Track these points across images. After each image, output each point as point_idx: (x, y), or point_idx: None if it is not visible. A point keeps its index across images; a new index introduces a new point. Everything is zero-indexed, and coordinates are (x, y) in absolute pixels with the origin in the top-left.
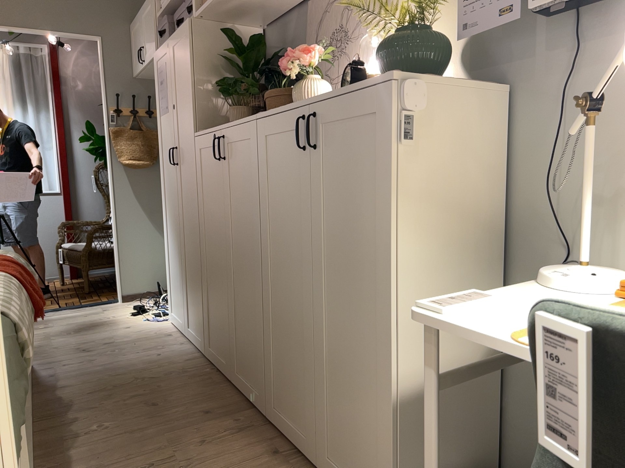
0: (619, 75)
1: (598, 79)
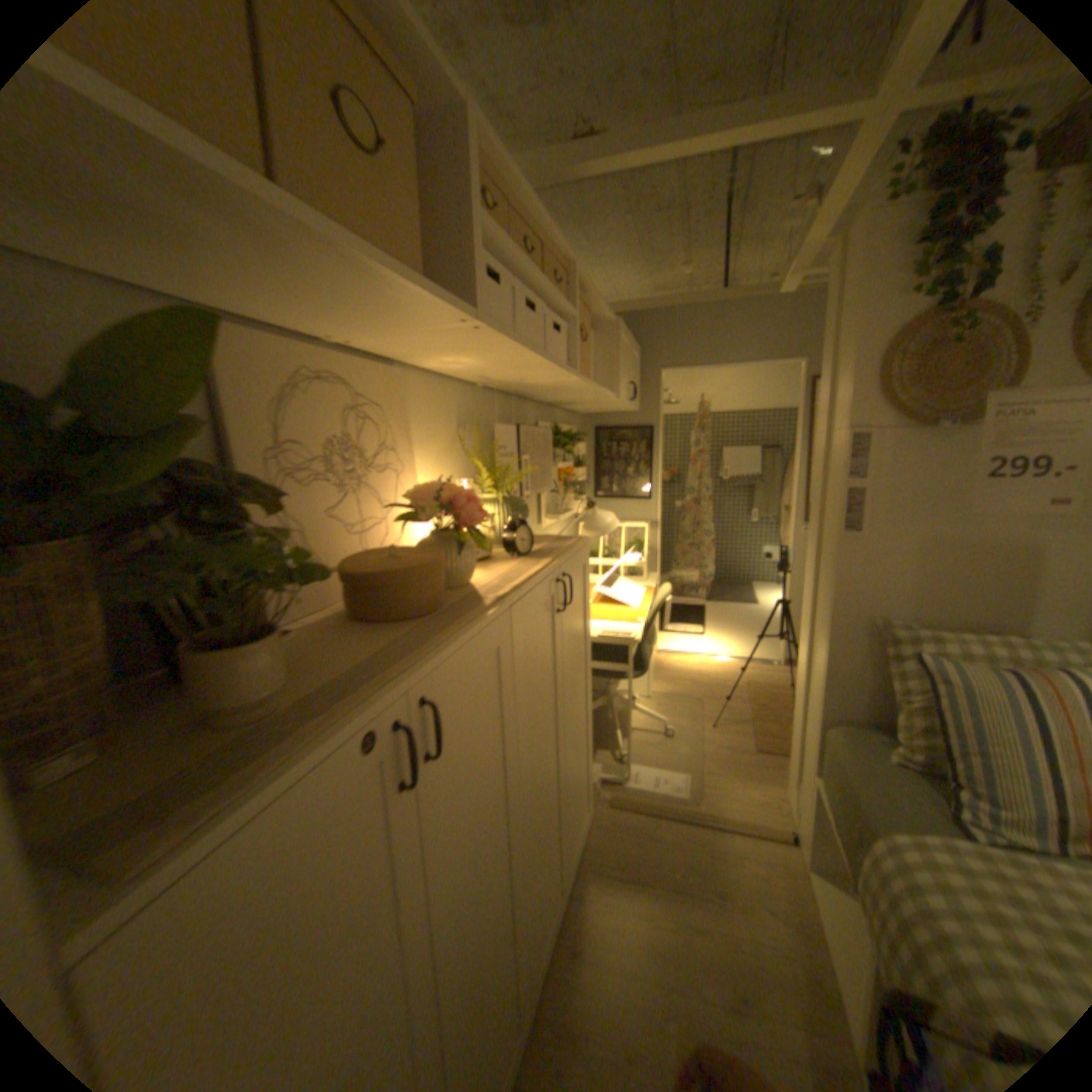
0: None
1: None
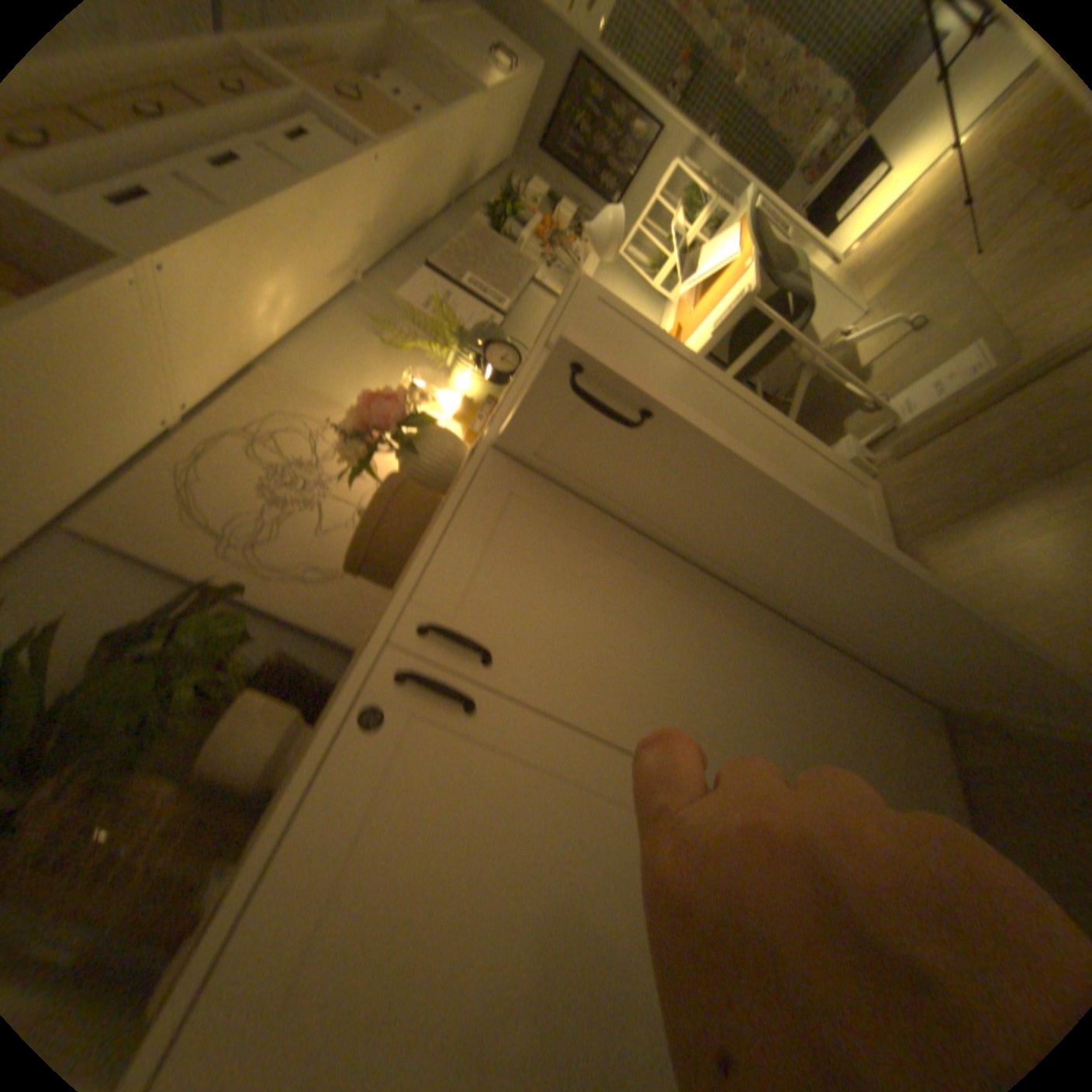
0: None
1: None
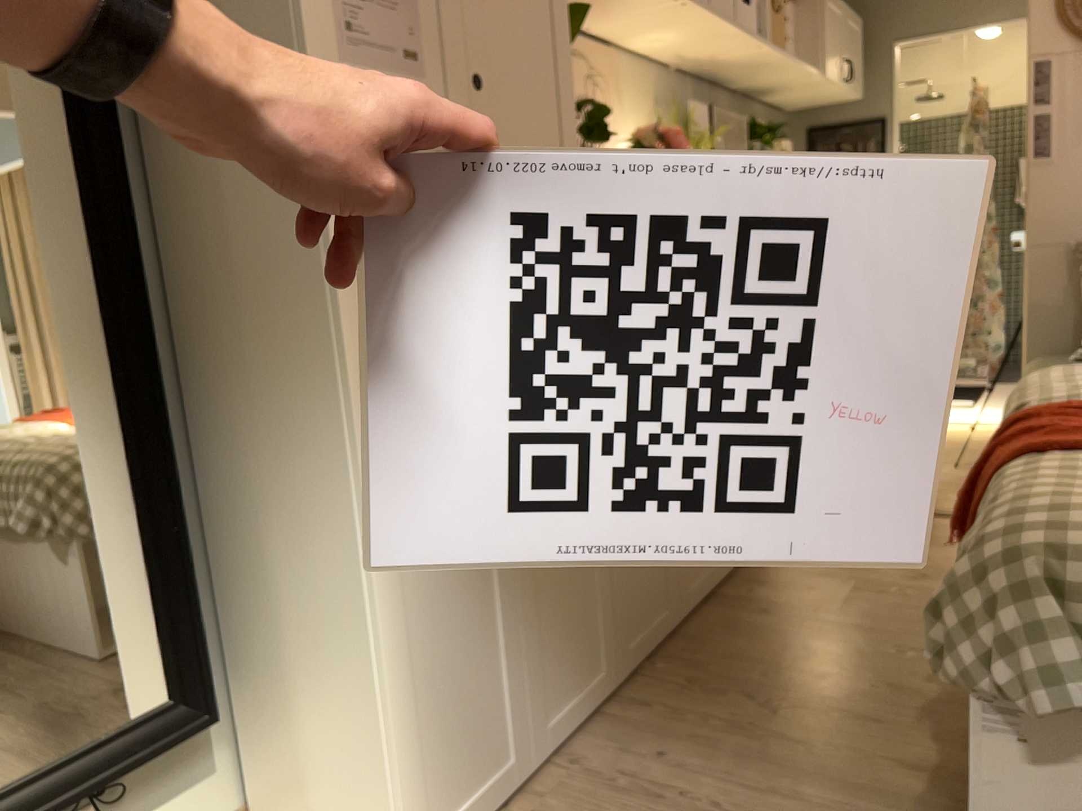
0: None
1: None
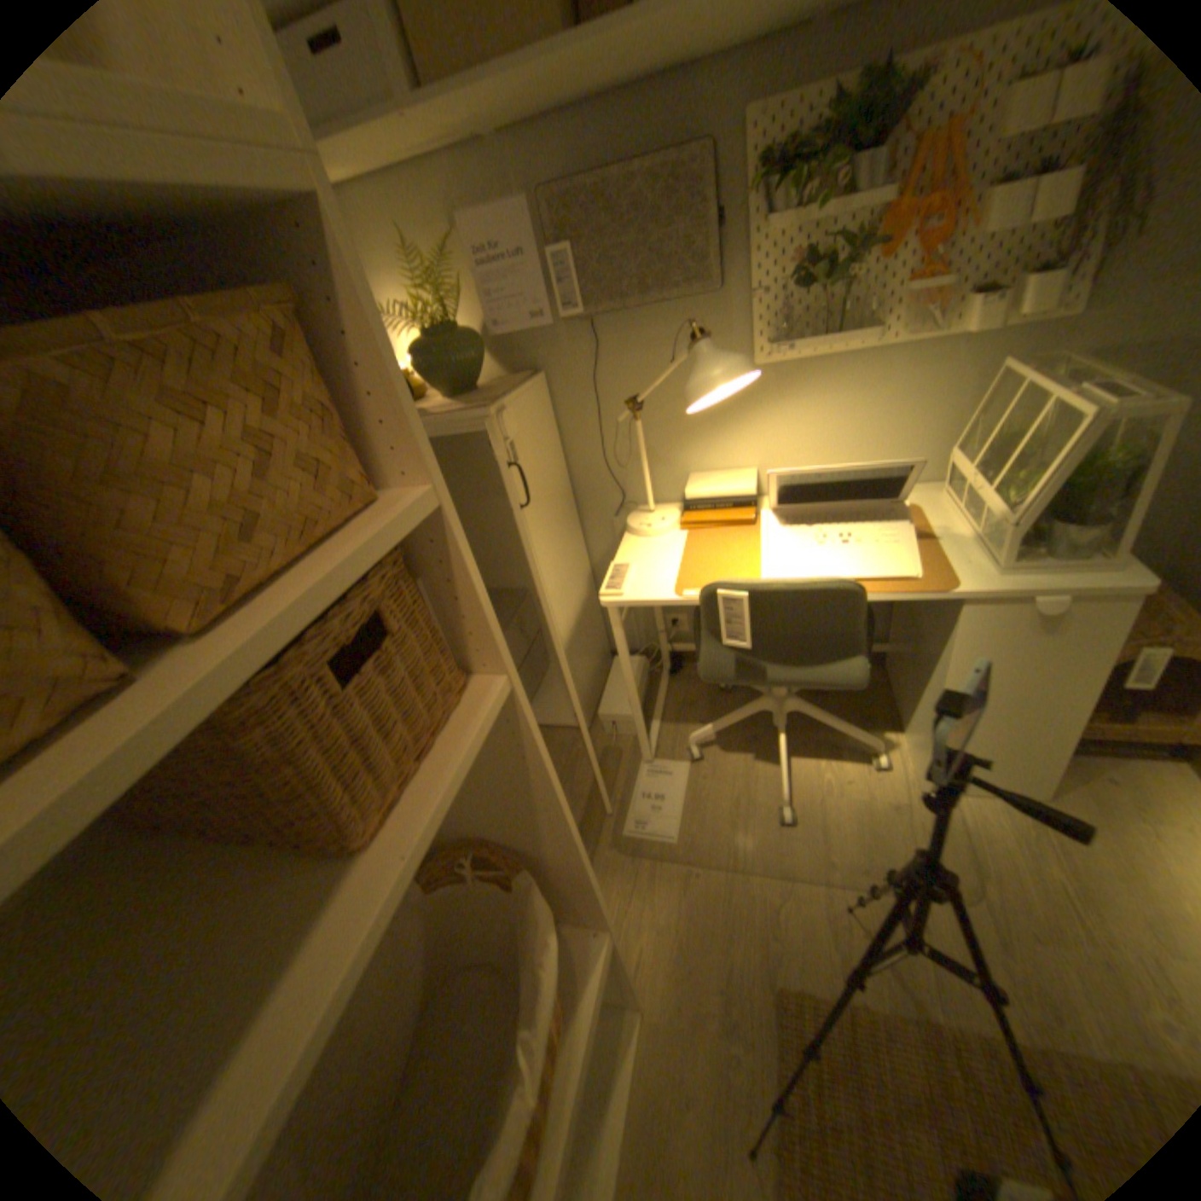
0: (624, 363)
1: (610, 365)
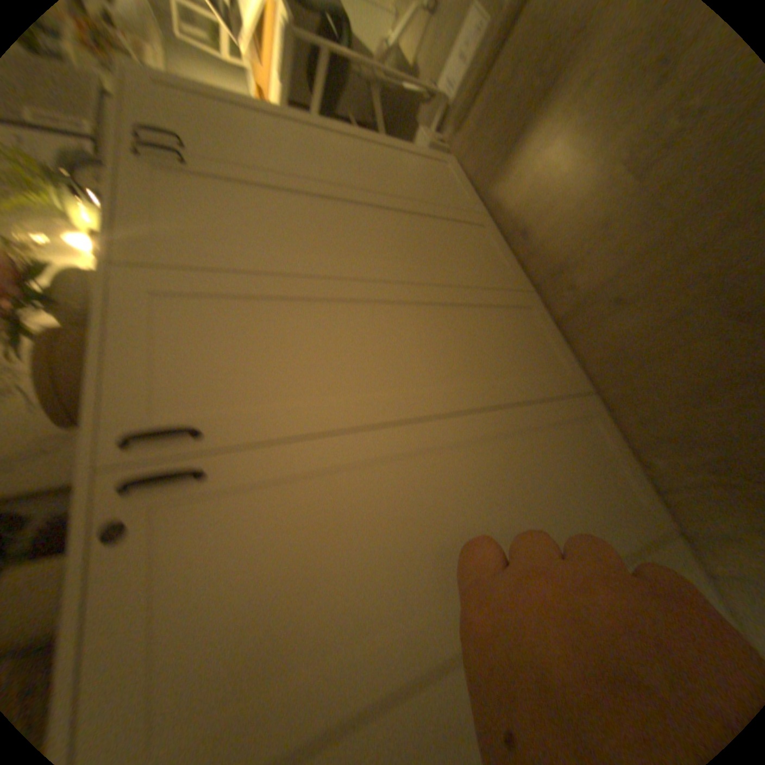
0: None
1: None
